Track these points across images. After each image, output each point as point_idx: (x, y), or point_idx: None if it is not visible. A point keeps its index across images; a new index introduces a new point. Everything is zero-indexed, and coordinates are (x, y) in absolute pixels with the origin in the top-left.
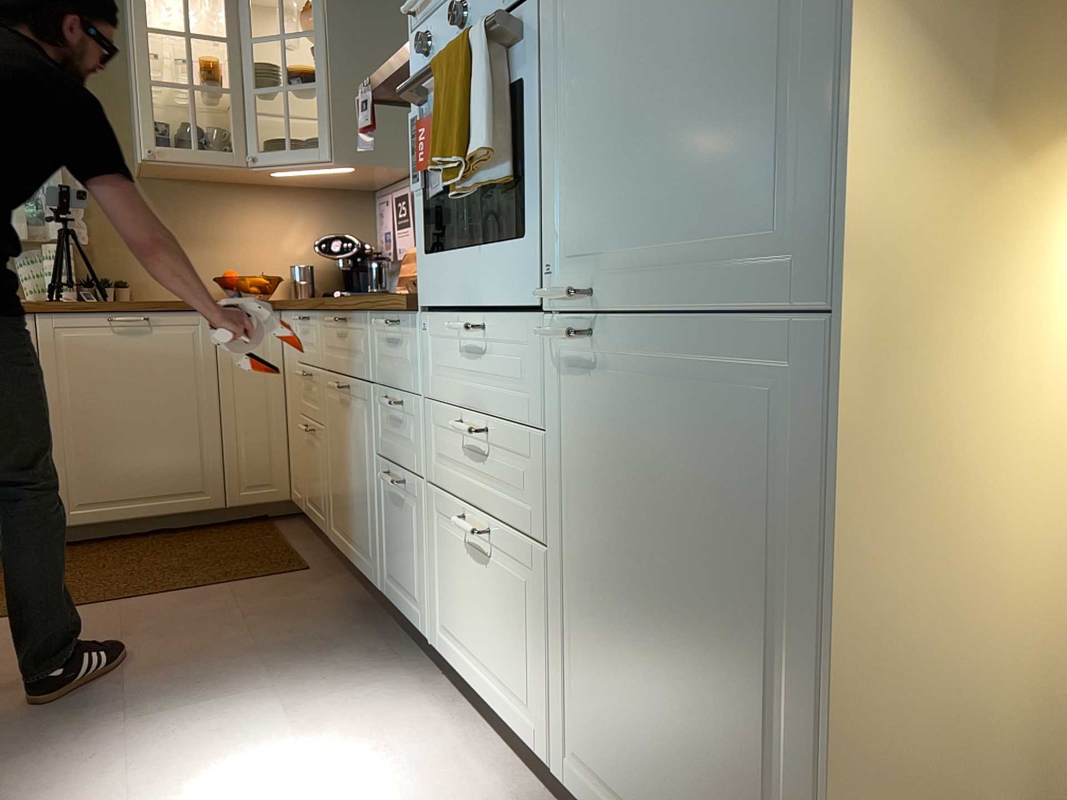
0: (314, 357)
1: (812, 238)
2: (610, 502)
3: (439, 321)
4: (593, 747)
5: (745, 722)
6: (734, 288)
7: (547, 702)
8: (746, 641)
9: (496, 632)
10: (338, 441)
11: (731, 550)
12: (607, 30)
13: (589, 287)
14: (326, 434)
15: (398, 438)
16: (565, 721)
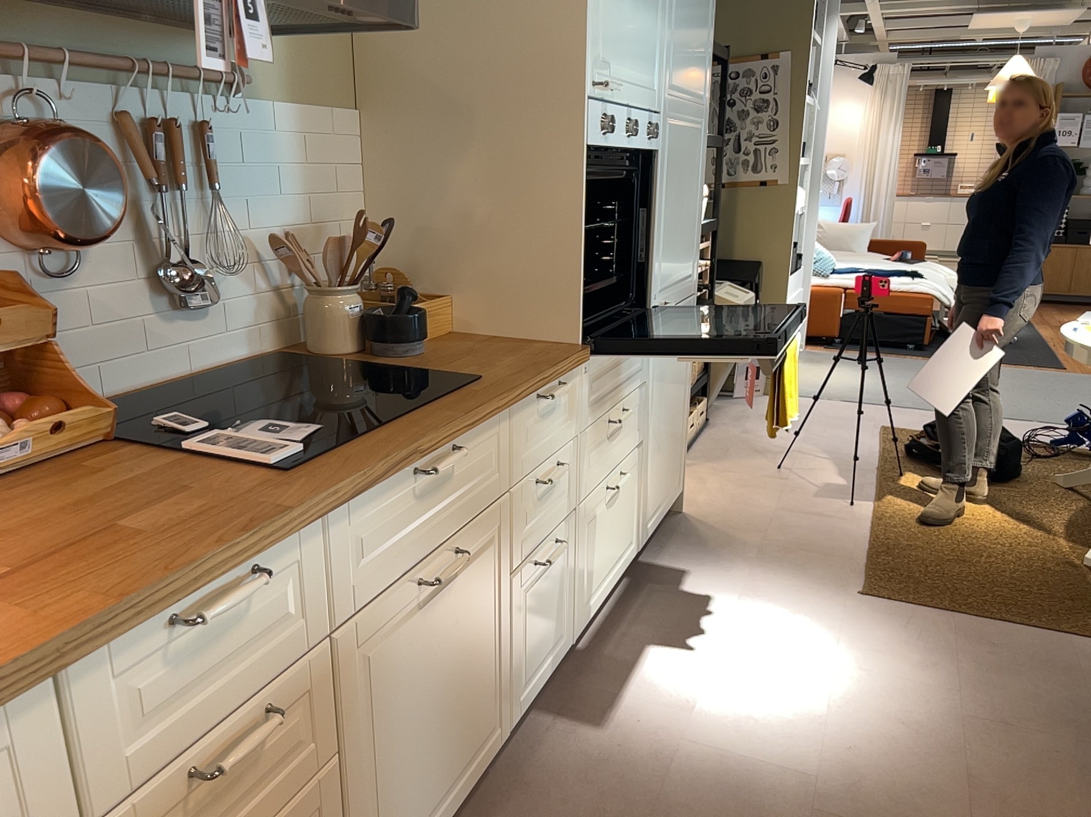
0: (282, 651)
1: (693, 273)
2: (662, 389)
3: (595, 357)
4: (652, 503)
5: (679, 421)
6: (686, 290)
7: (637, 520)
8: (681, 396)
9: (618, 531)
10: (405, 695)
11: (681, 372)
12: (673, 191)
13: (663, 300)
14: (351, 751)
15: (547, 507)
16: (644, 513)
